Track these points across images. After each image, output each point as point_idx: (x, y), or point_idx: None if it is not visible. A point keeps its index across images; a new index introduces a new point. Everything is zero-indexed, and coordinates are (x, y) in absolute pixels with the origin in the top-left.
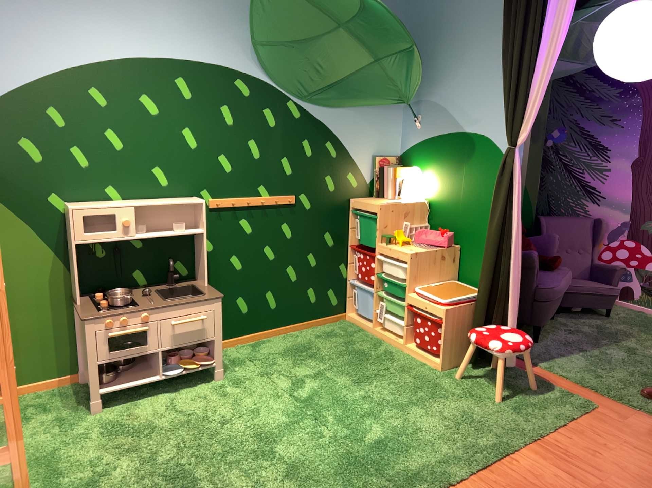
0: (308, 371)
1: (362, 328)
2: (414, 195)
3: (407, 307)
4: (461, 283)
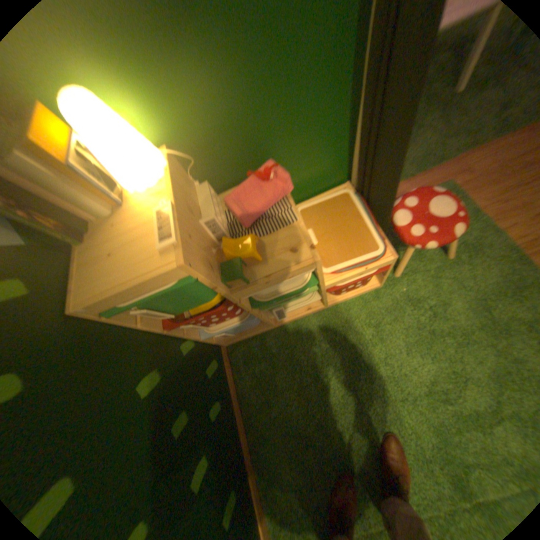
0: (368, 453)
1: (256, 335)
2: (149, 160)
3: (325, 290)
4: (306, 203)
